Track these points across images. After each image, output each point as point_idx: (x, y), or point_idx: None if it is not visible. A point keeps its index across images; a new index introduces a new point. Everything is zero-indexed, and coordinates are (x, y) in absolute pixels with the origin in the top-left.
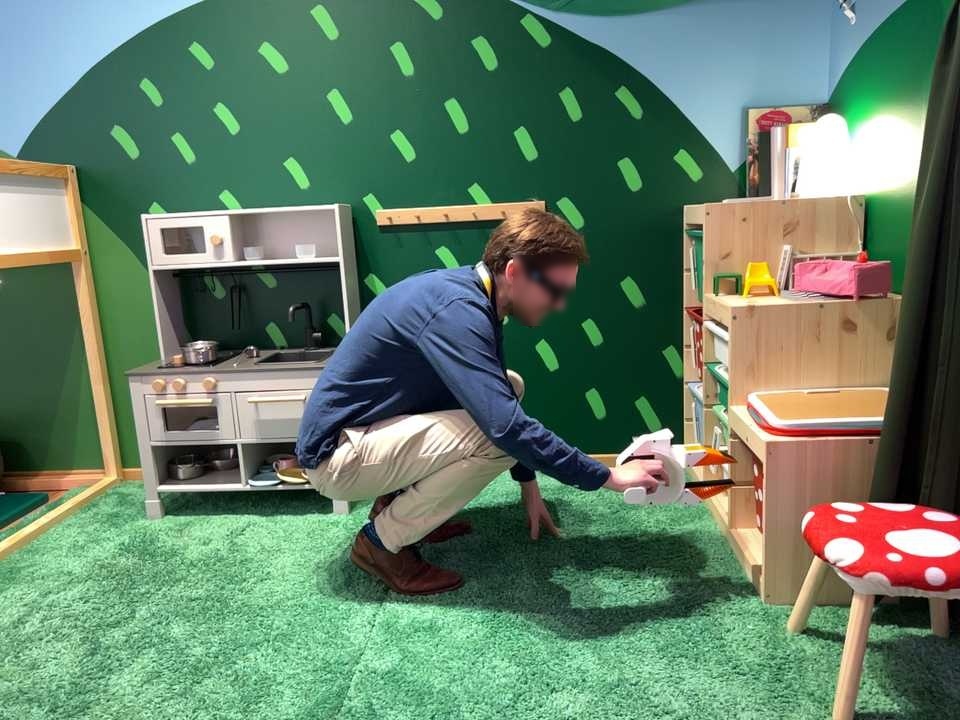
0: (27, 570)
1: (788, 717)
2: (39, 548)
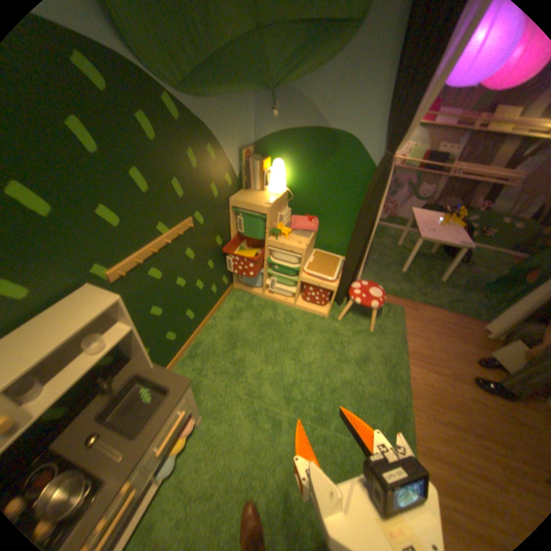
0: None
1: (368, 338)
2: None
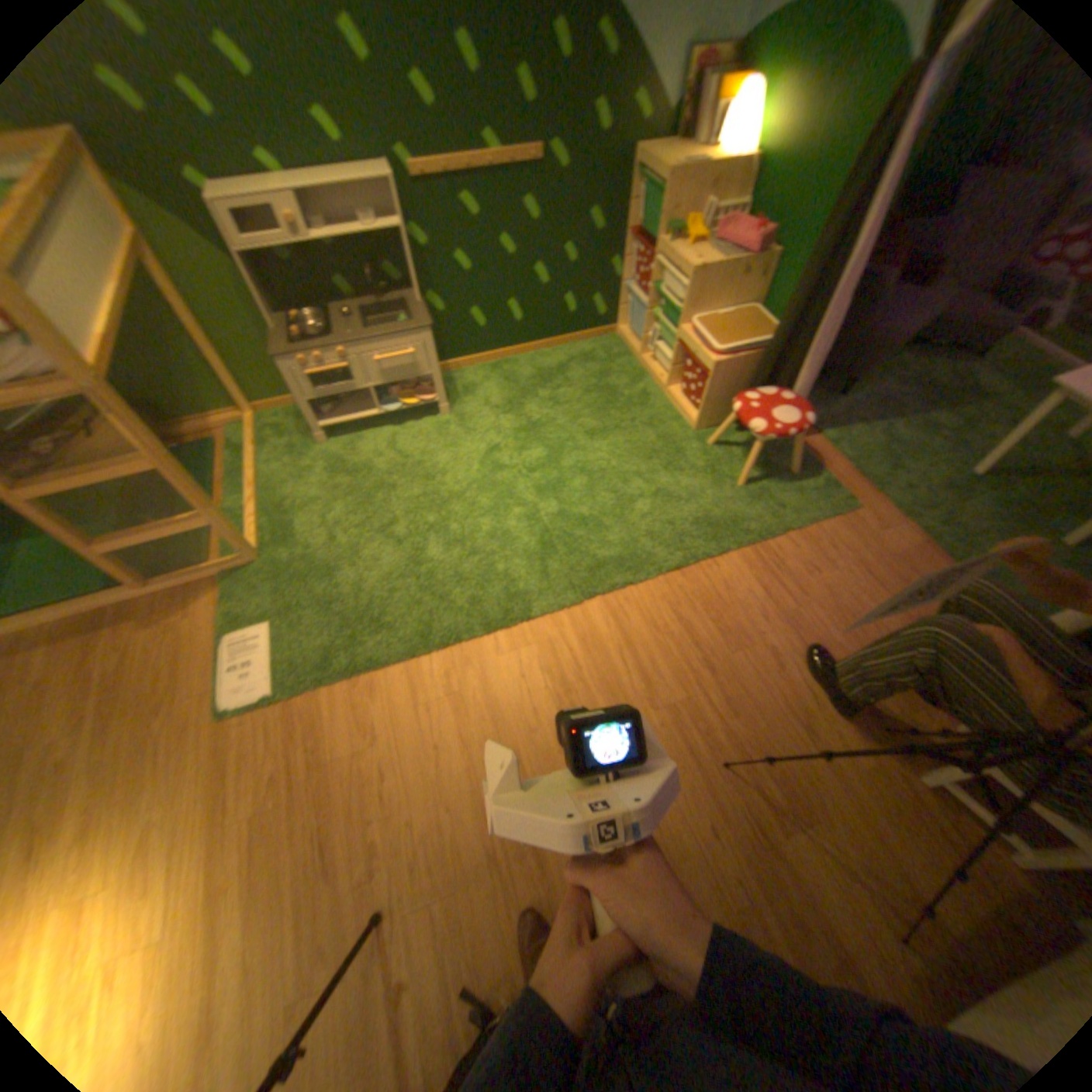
0: (283, 503)
1: (718, 488)
2: (267, 485)
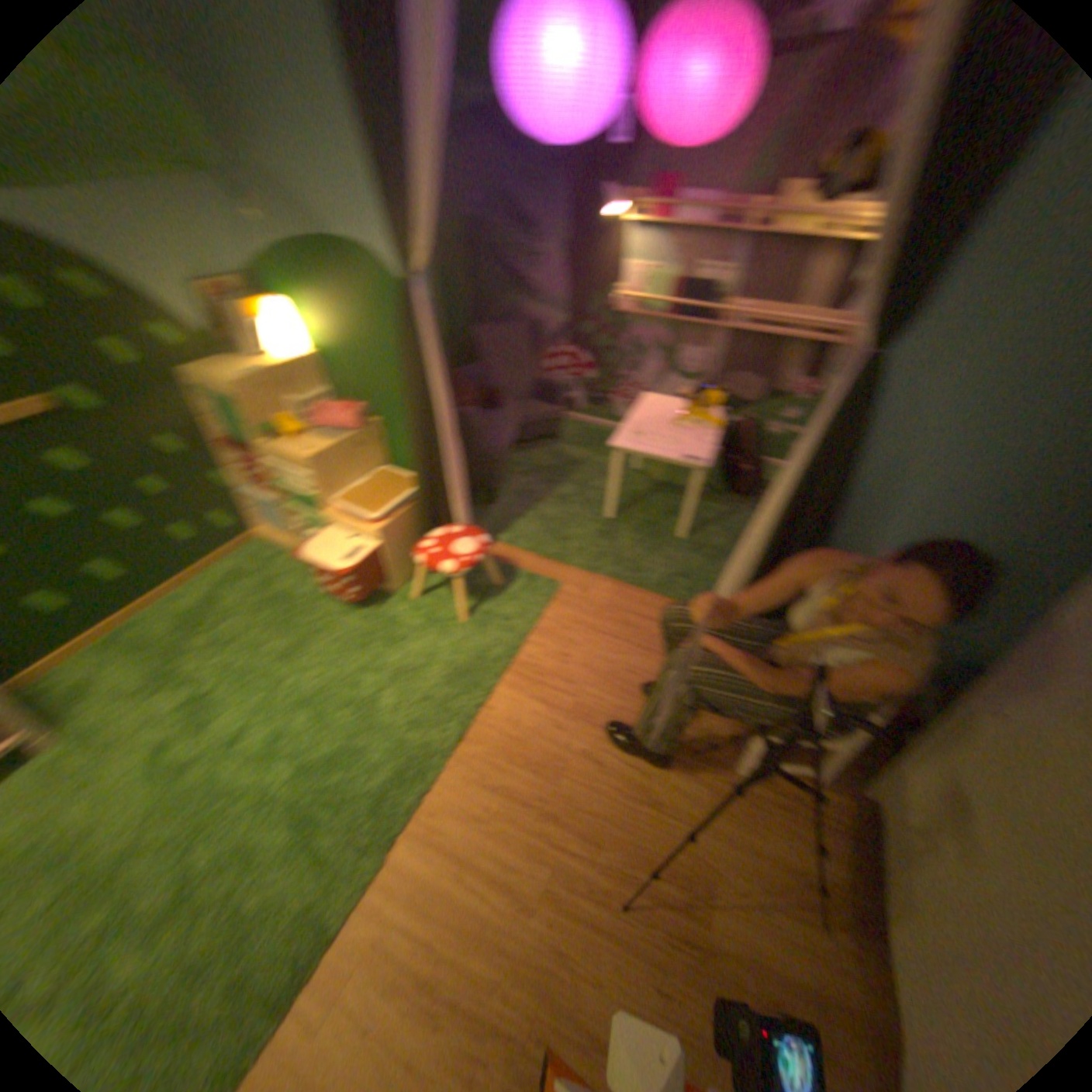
0: None
1: (446, 634)
2: None
